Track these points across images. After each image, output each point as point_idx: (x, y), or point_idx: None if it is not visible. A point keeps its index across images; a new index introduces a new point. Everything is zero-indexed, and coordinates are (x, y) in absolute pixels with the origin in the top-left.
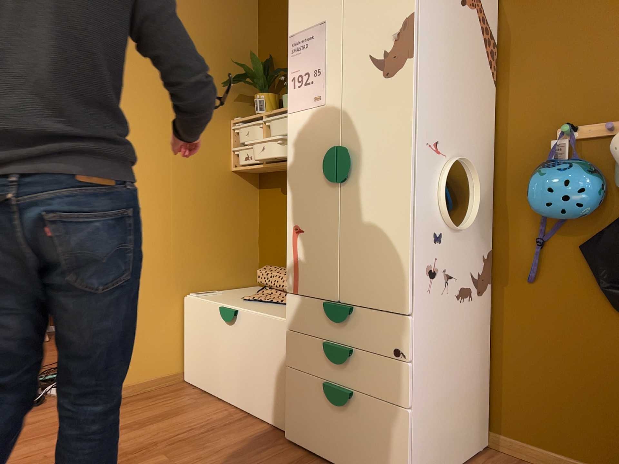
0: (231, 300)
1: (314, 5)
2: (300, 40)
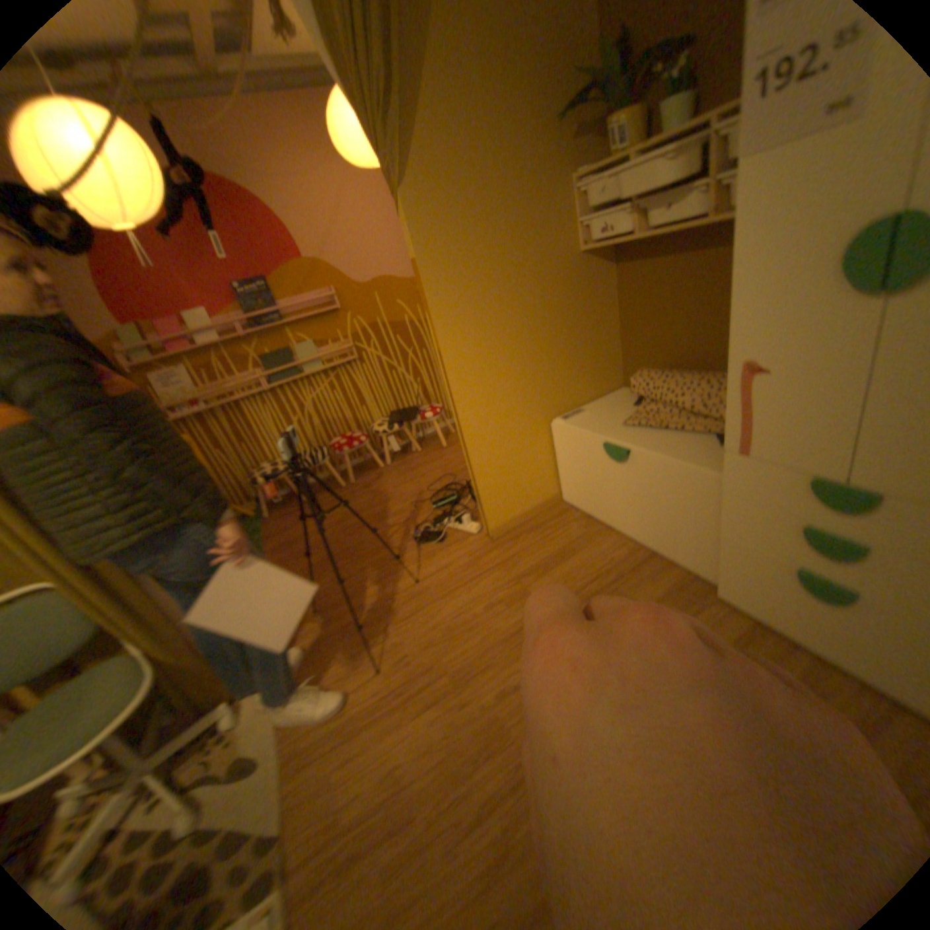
0: (611, 425)
1: None
2: None
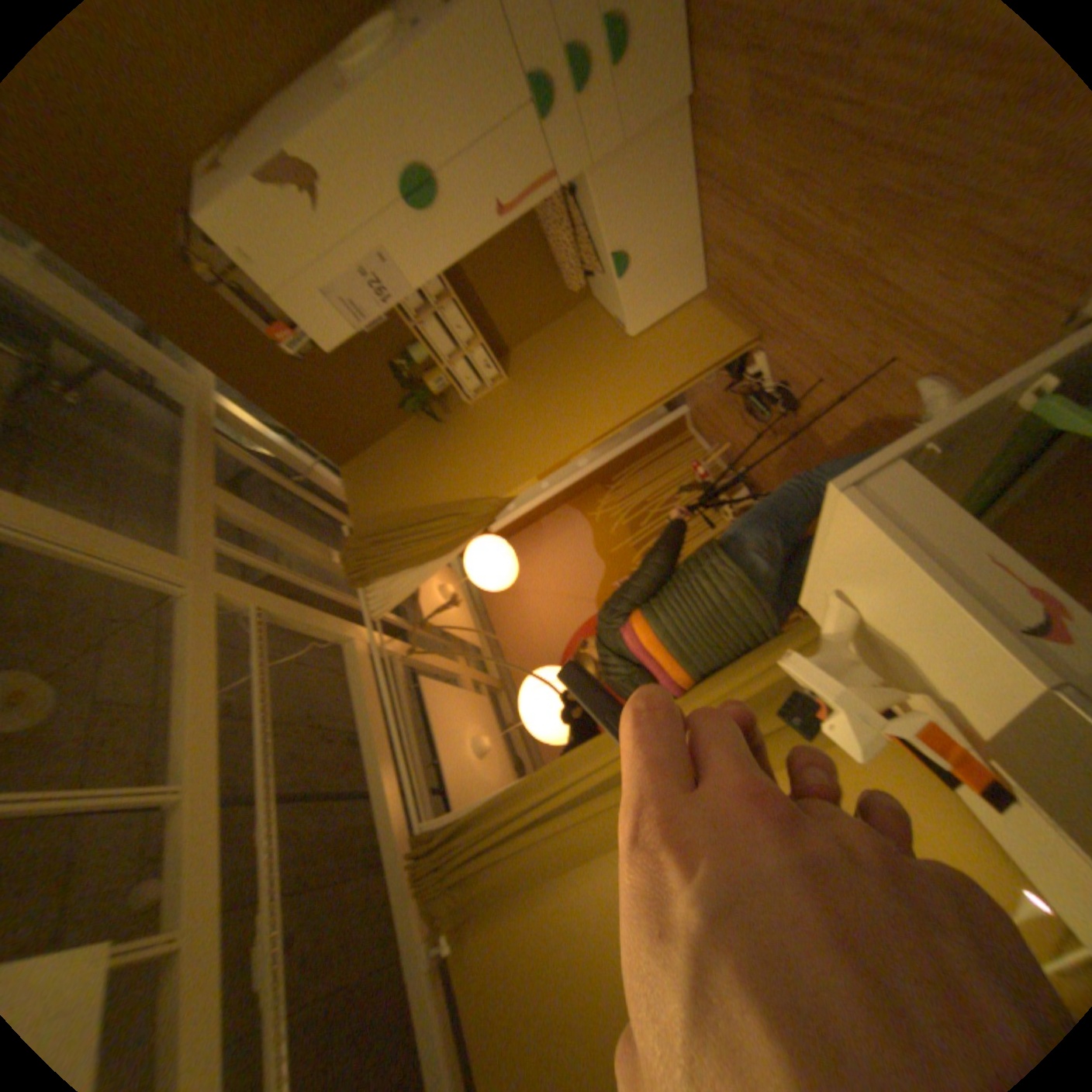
0: (610, 279)
1: (314, 312)
2: (349, 310)
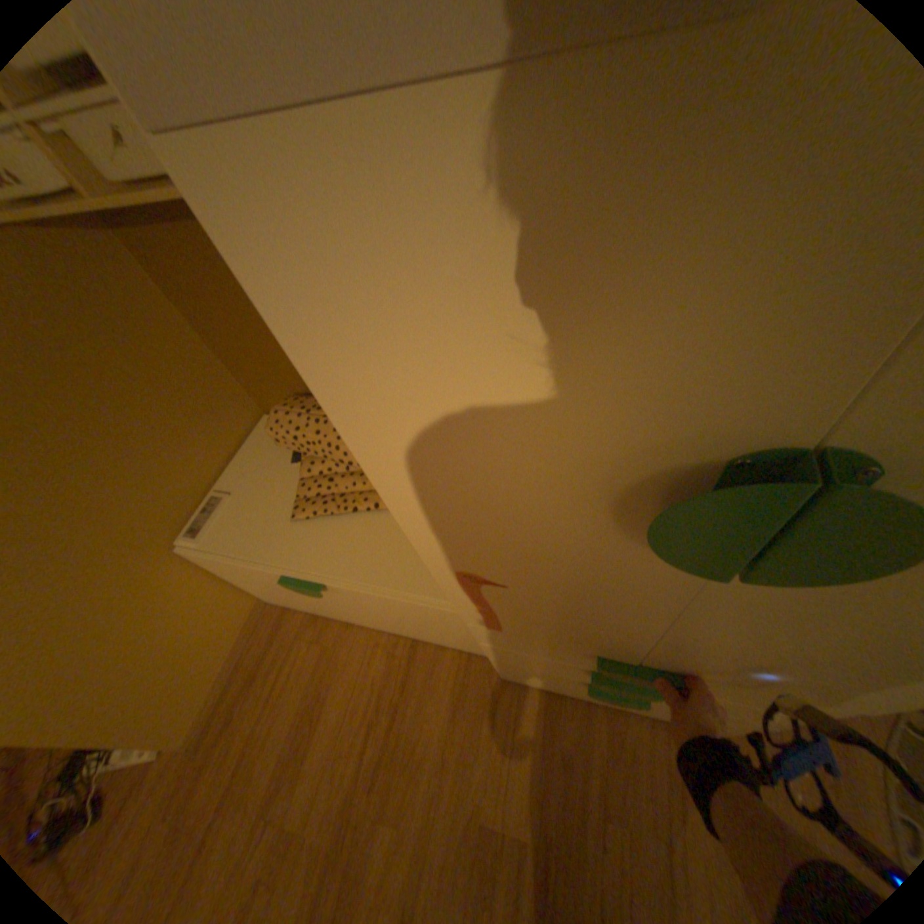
0: (276, 532)
1: None
2: None
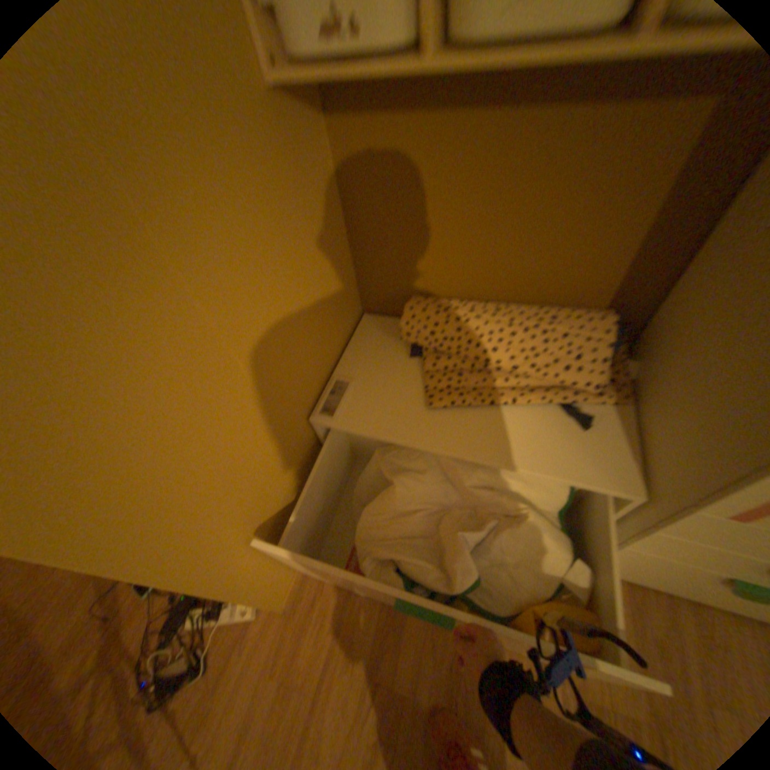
0: (414, 415)
1: None
2: None
